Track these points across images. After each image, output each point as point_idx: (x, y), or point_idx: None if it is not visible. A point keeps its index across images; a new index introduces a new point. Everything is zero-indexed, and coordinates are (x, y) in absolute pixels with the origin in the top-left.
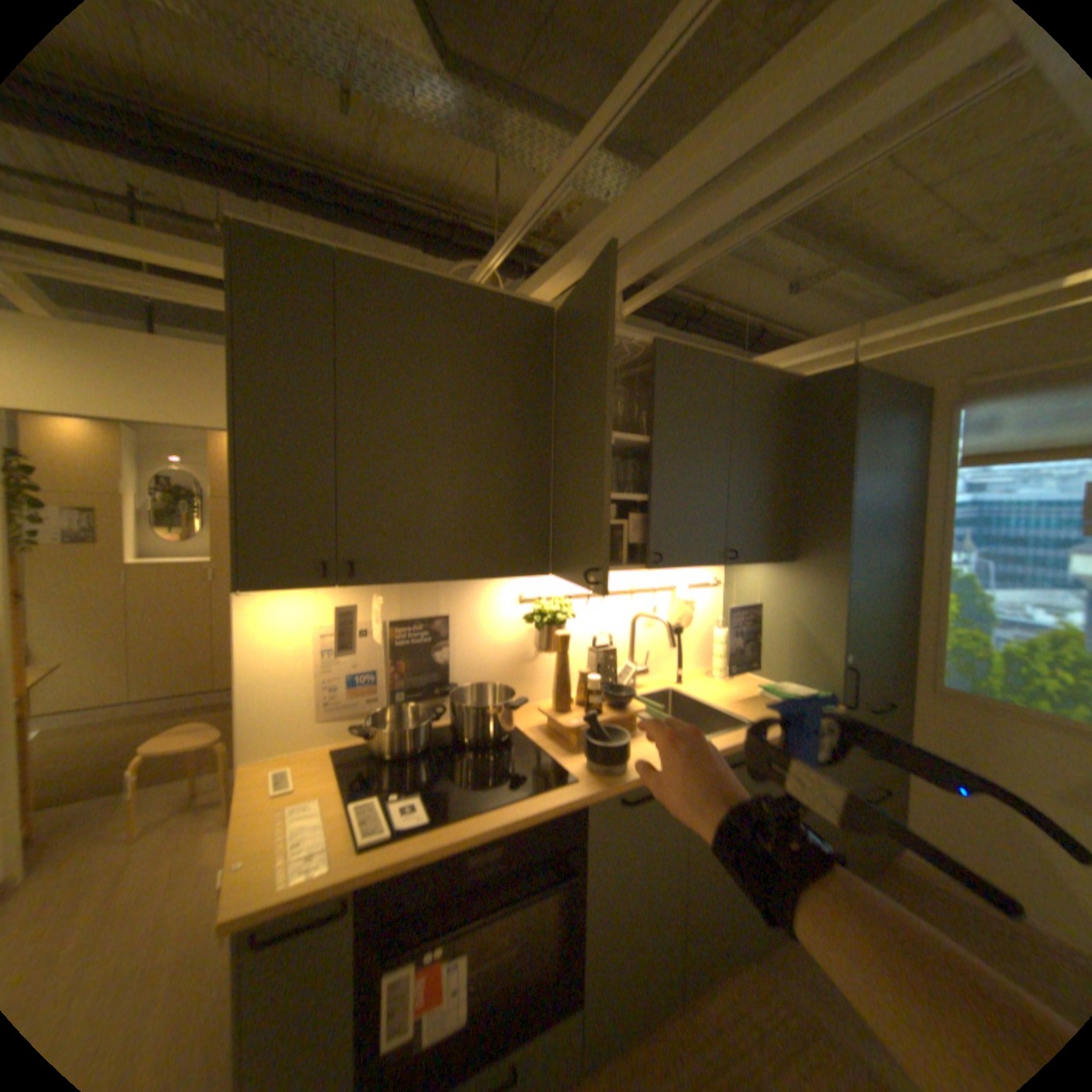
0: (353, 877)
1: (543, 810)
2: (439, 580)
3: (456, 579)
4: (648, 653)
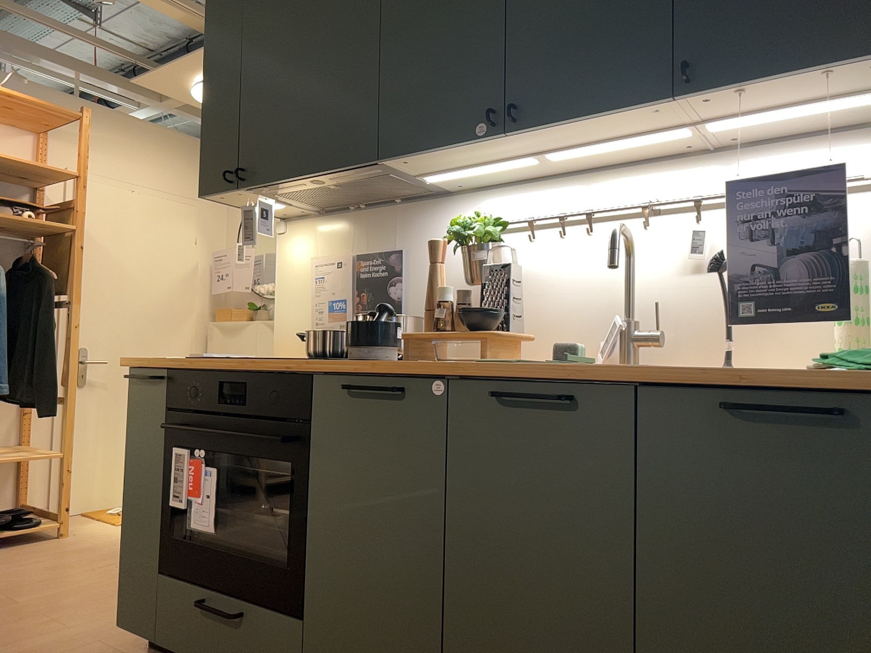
0: (170, 364)
1: (277, 366)
2: (299, 180)
3: (310, 177)
4: (656, 305)
